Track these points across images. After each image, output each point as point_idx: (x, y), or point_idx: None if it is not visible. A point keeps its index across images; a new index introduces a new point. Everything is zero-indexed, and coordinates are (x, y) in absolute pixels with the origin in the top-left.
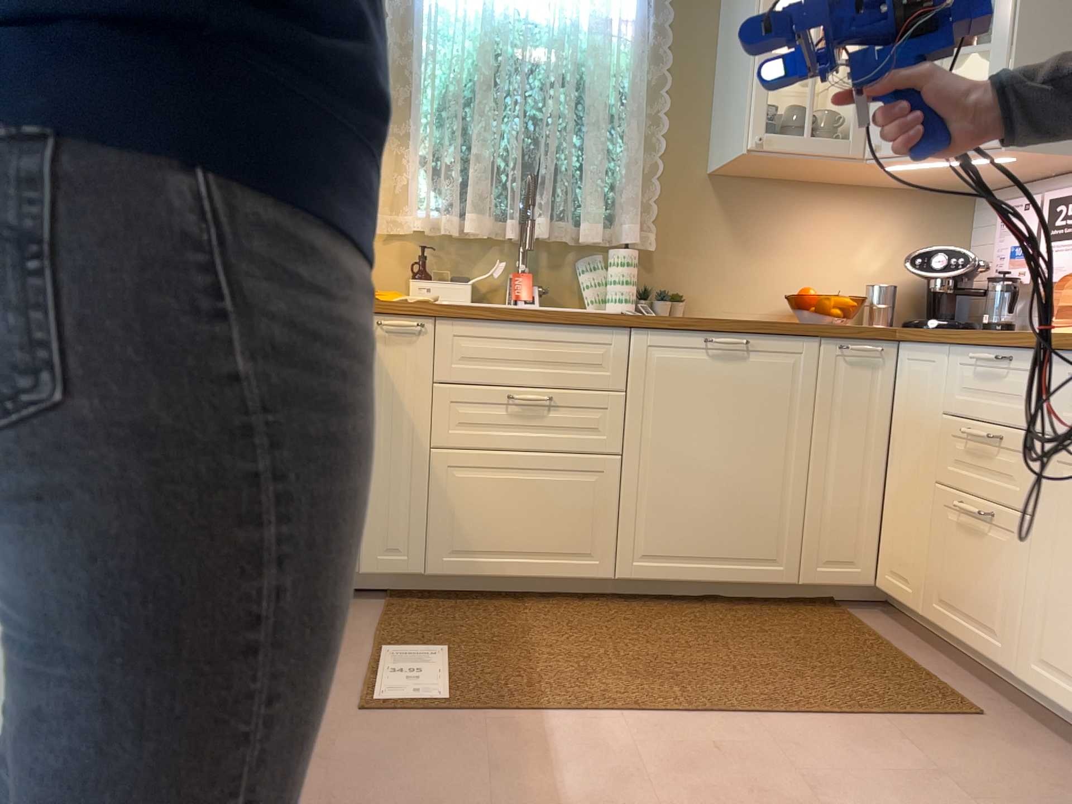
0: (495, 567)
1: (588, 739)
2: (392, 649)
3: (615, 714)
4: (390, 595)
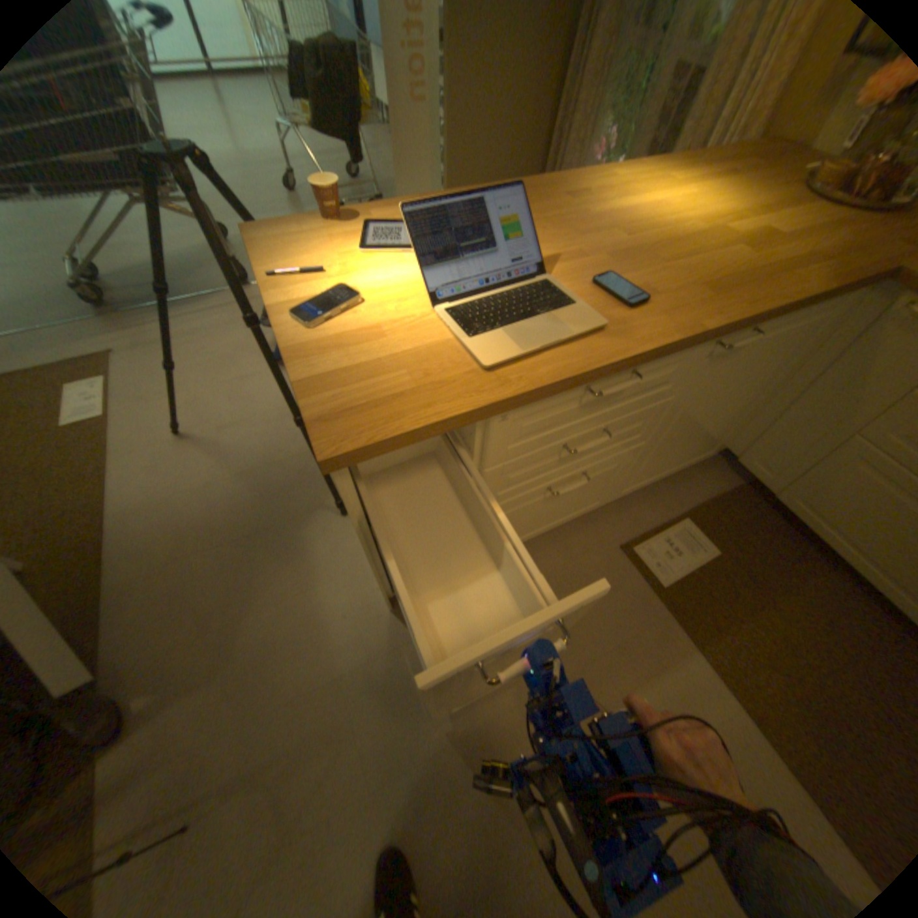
0: (831, 539)
1: (698, 699)
2: (692, 526)
3: (742, 709)
4: (752, 484)
